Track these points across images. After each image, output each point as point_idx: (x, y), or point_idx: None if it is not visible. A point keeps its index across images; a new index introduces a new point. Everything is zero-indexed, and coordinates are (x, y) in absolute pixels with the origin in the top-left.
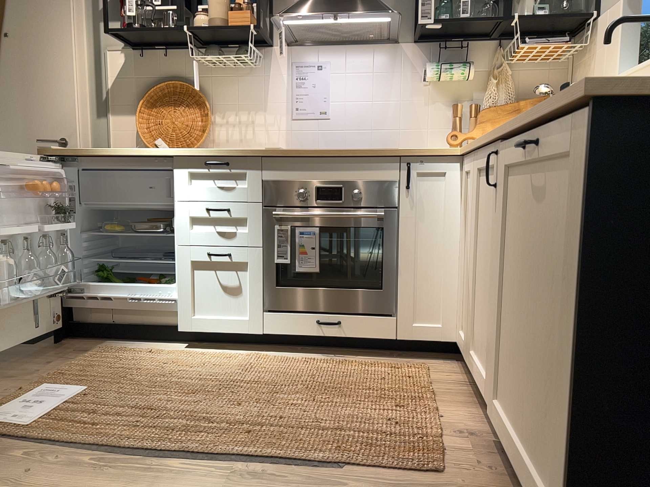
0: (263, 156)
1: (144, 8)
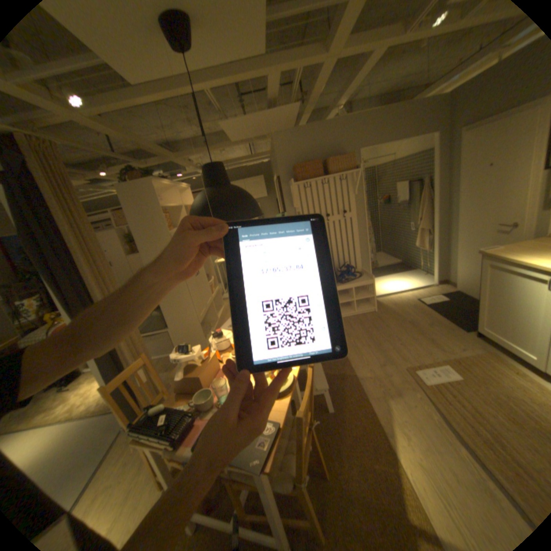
0: None
1: None
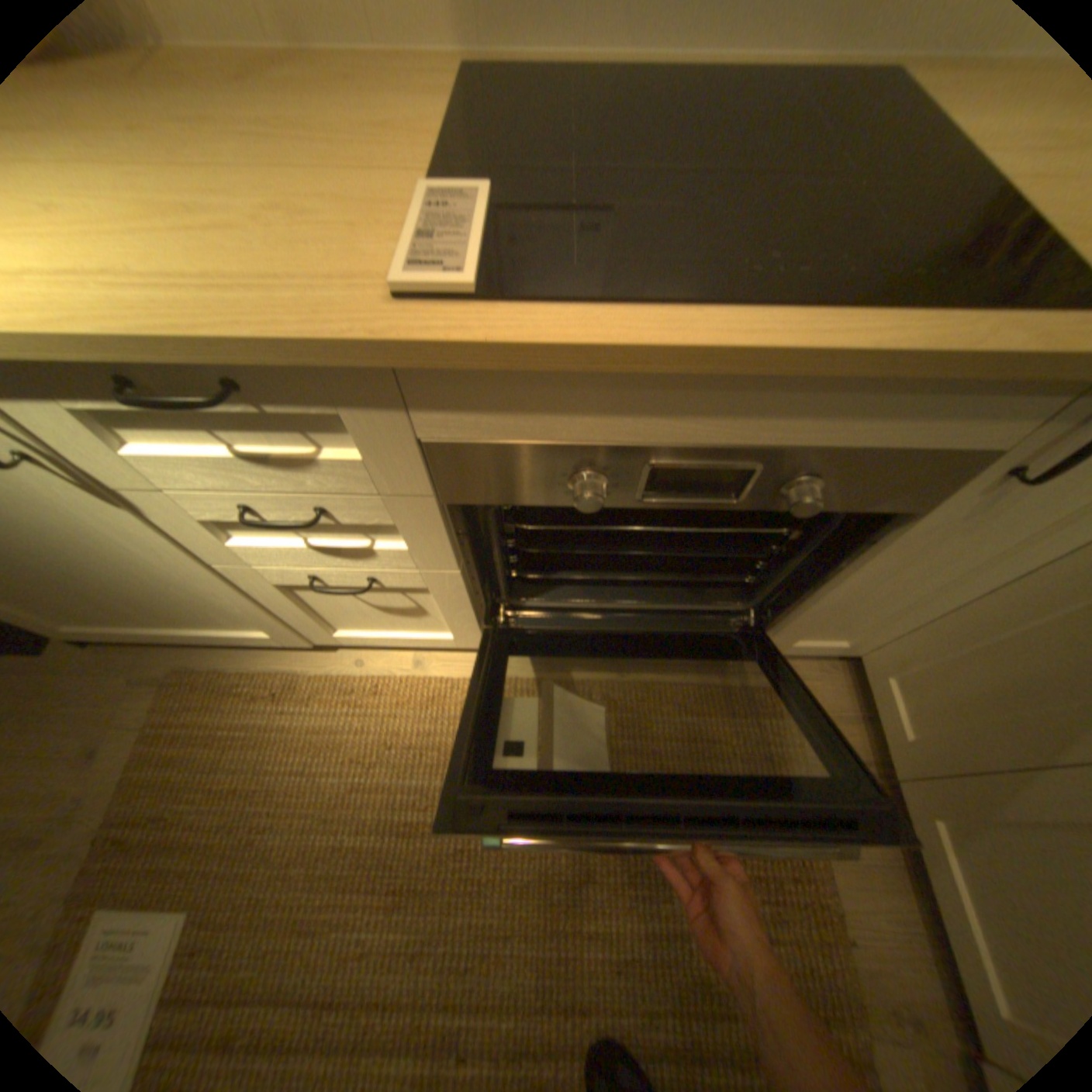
0: (402, 358)
1: None
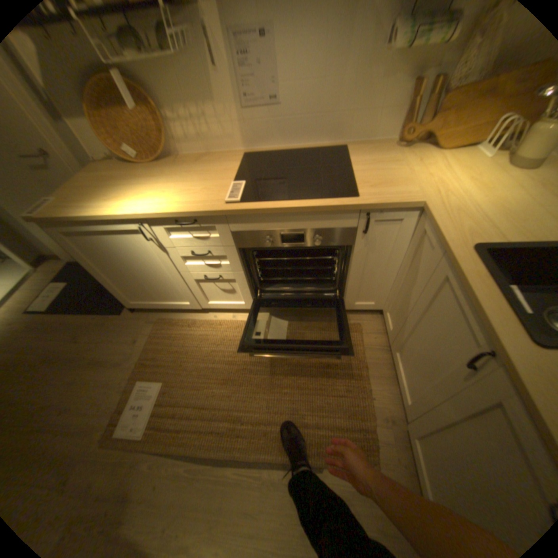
0: (227, 214)
1: None
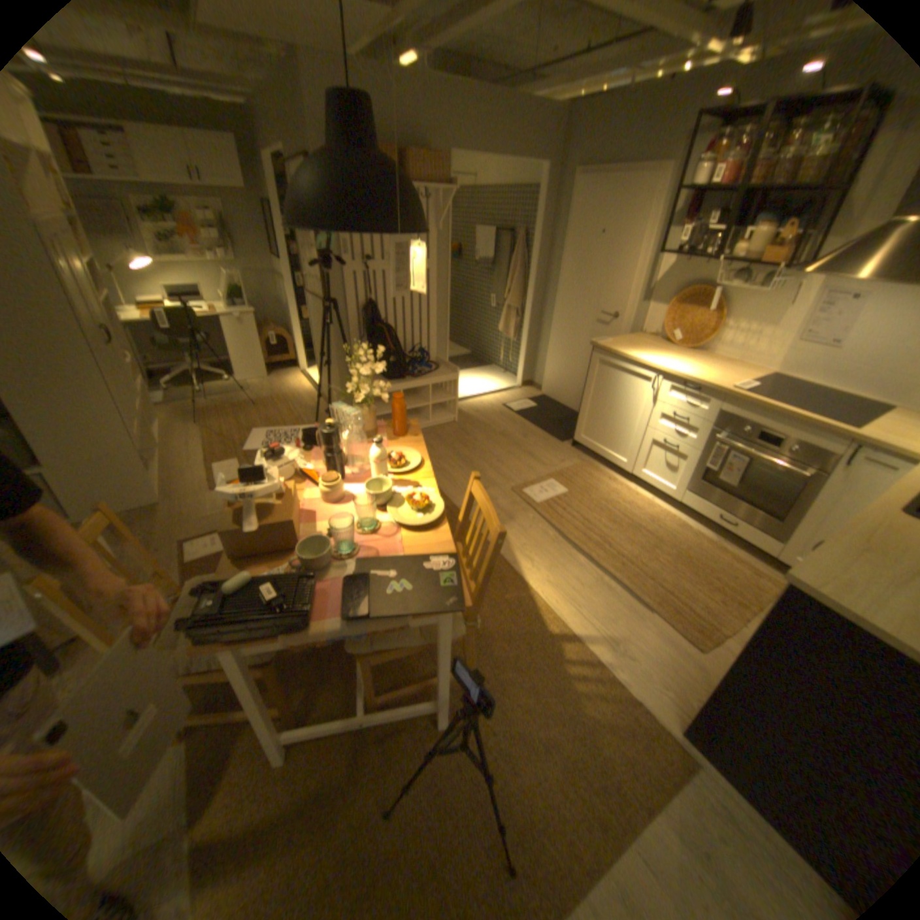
0: (727, 393)
1: (704, 218)
